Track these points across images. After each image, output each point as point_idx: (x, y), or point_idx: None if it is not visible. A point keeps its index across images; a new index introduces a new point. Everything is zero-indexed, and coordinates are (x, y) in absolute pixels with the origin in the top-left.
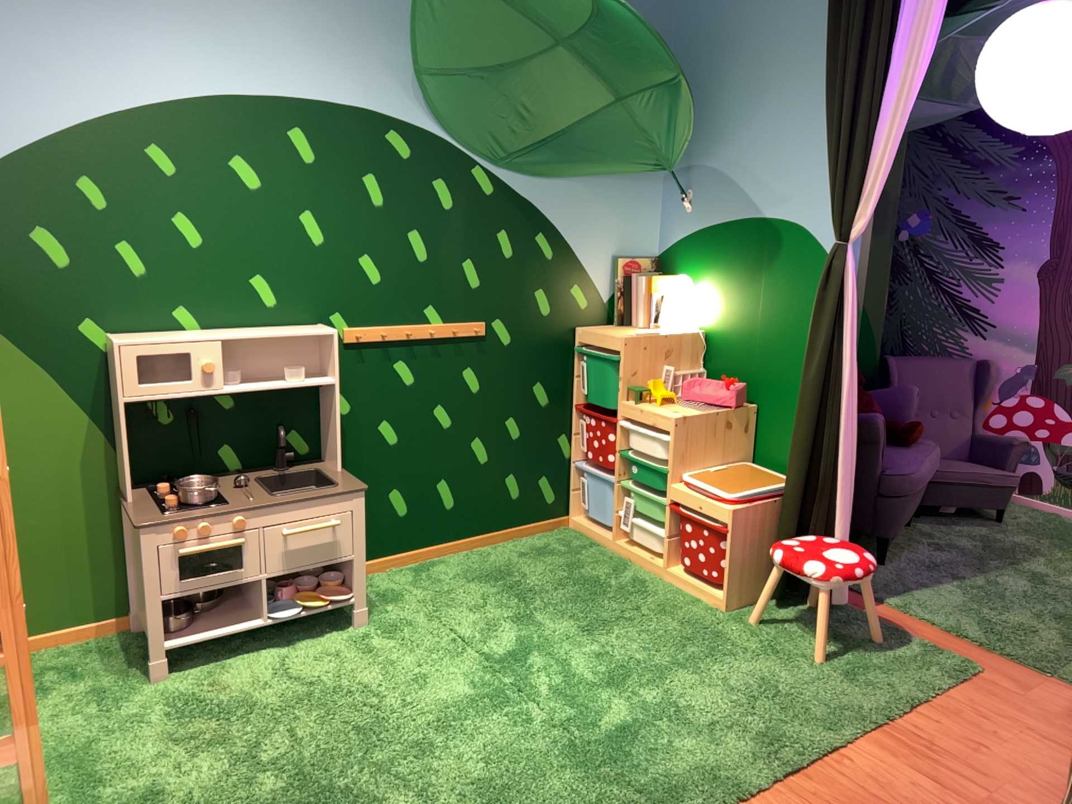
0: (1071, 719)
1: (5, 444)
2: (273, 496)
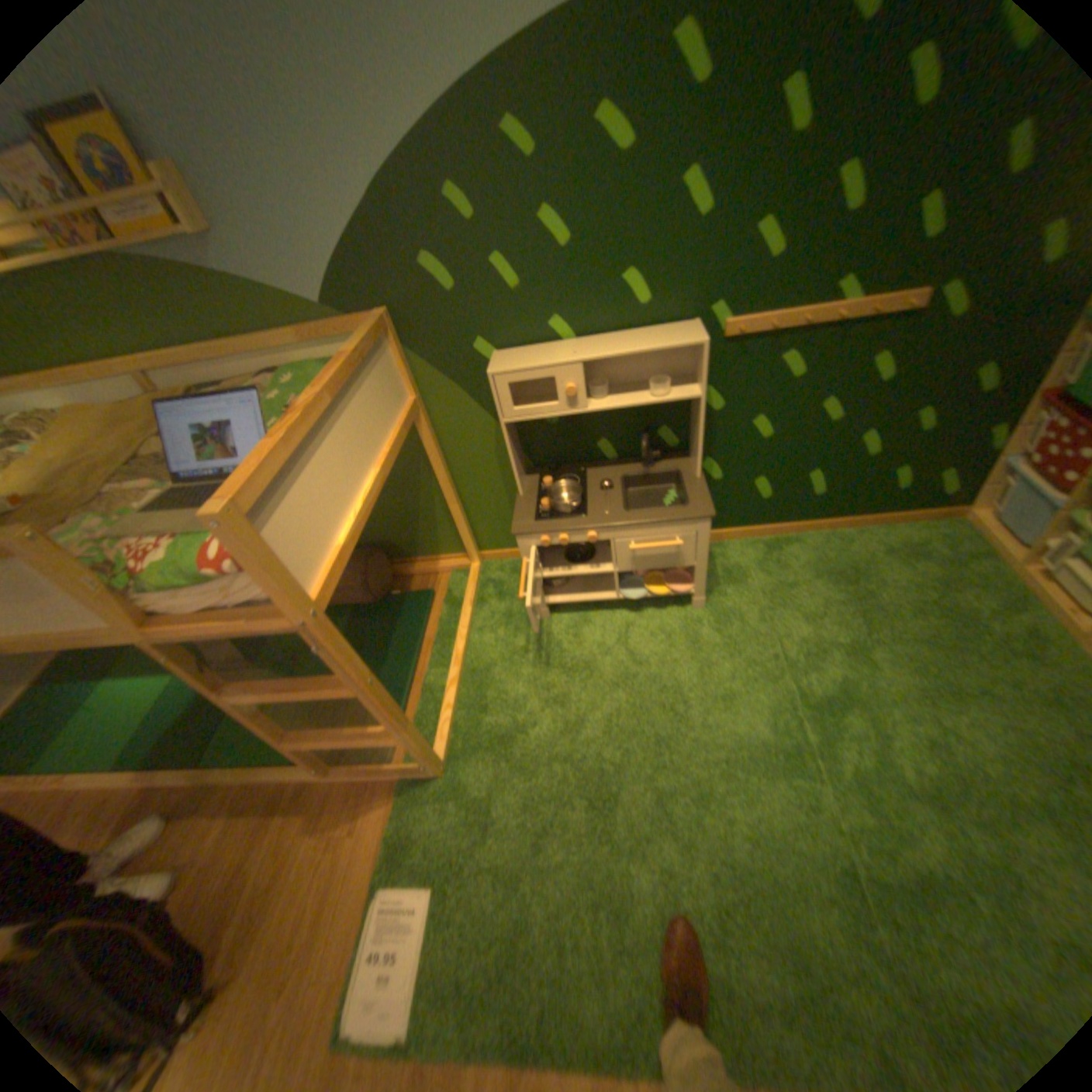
0: None
1: (441, 441)
2: (625, 509)
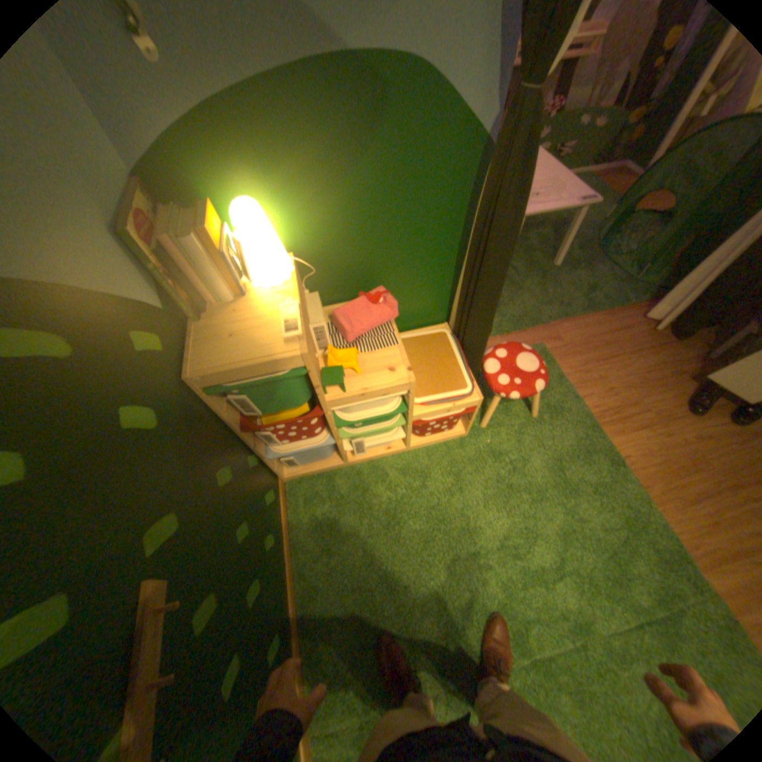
0: (585, 340)
1: None
2: None
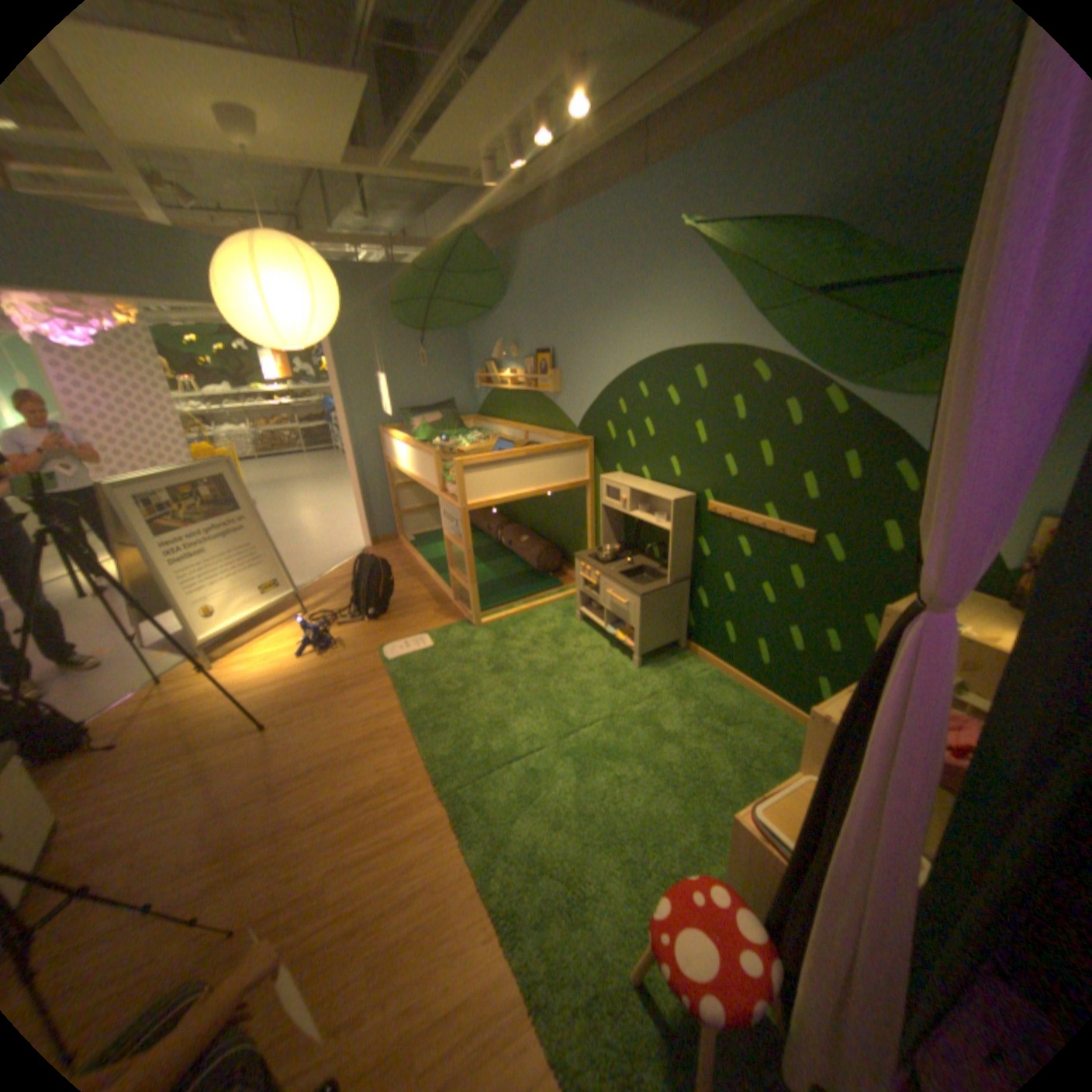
0: None
1: (596, 508)
2: (619, 574)
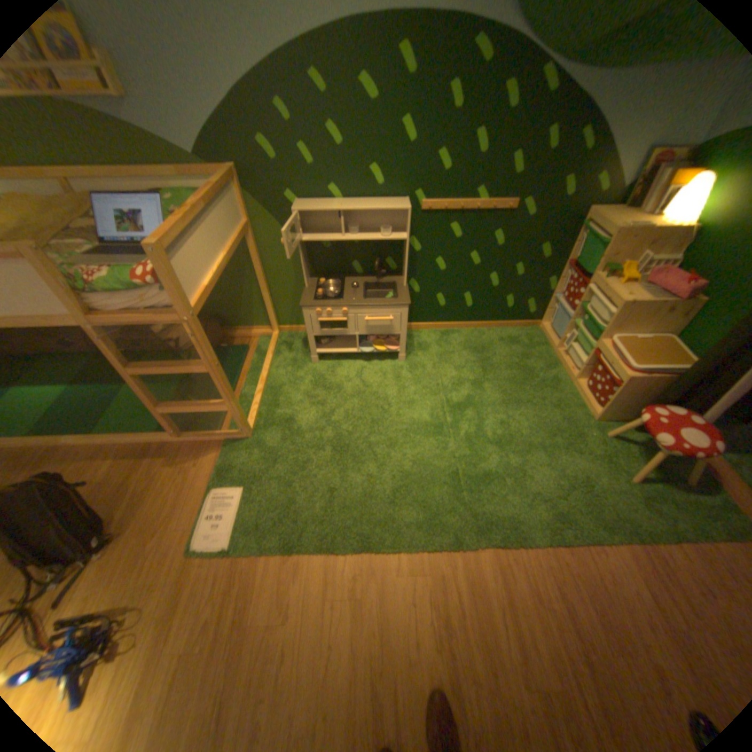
0: None
1: (260, 251)
2: (364, 299)
